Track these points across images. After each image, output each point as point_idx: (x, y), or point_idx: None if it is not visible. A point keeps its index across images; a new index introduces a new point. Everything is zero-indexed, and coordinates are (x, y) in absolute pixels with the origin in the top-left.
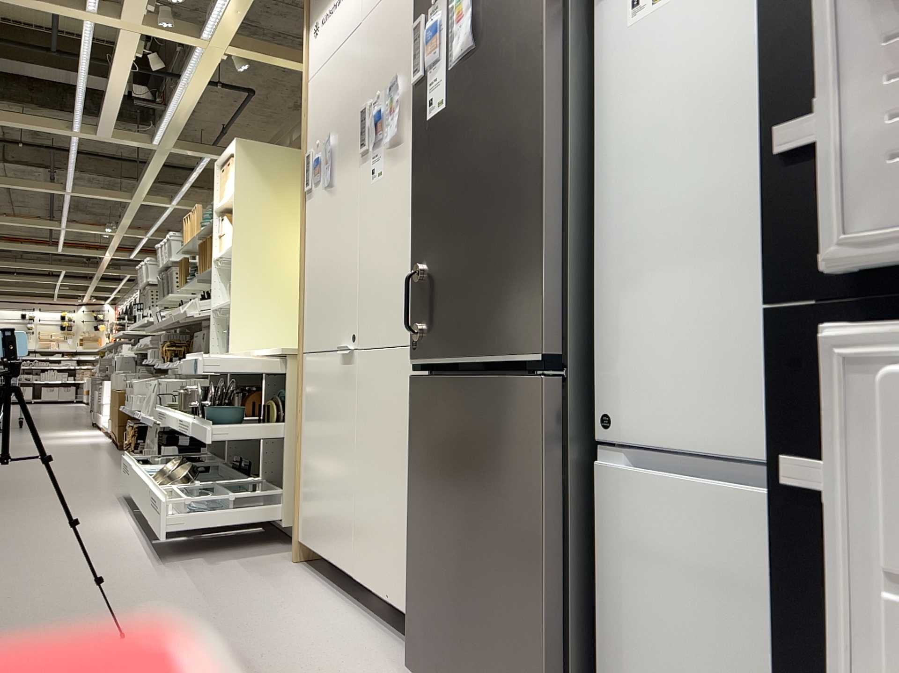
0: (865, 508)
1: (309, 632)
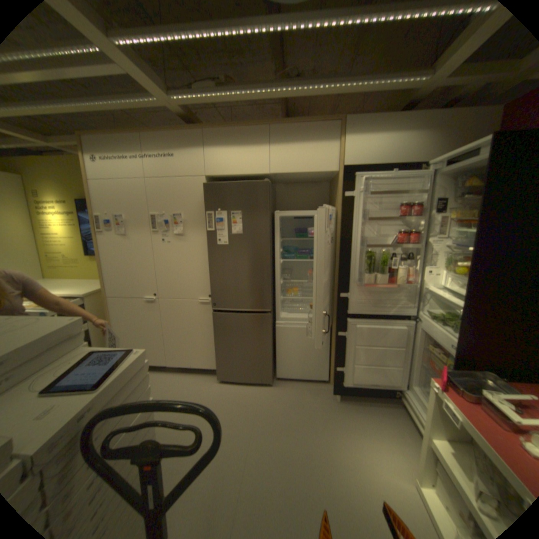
0: (348, 337)
1: (170, 387)
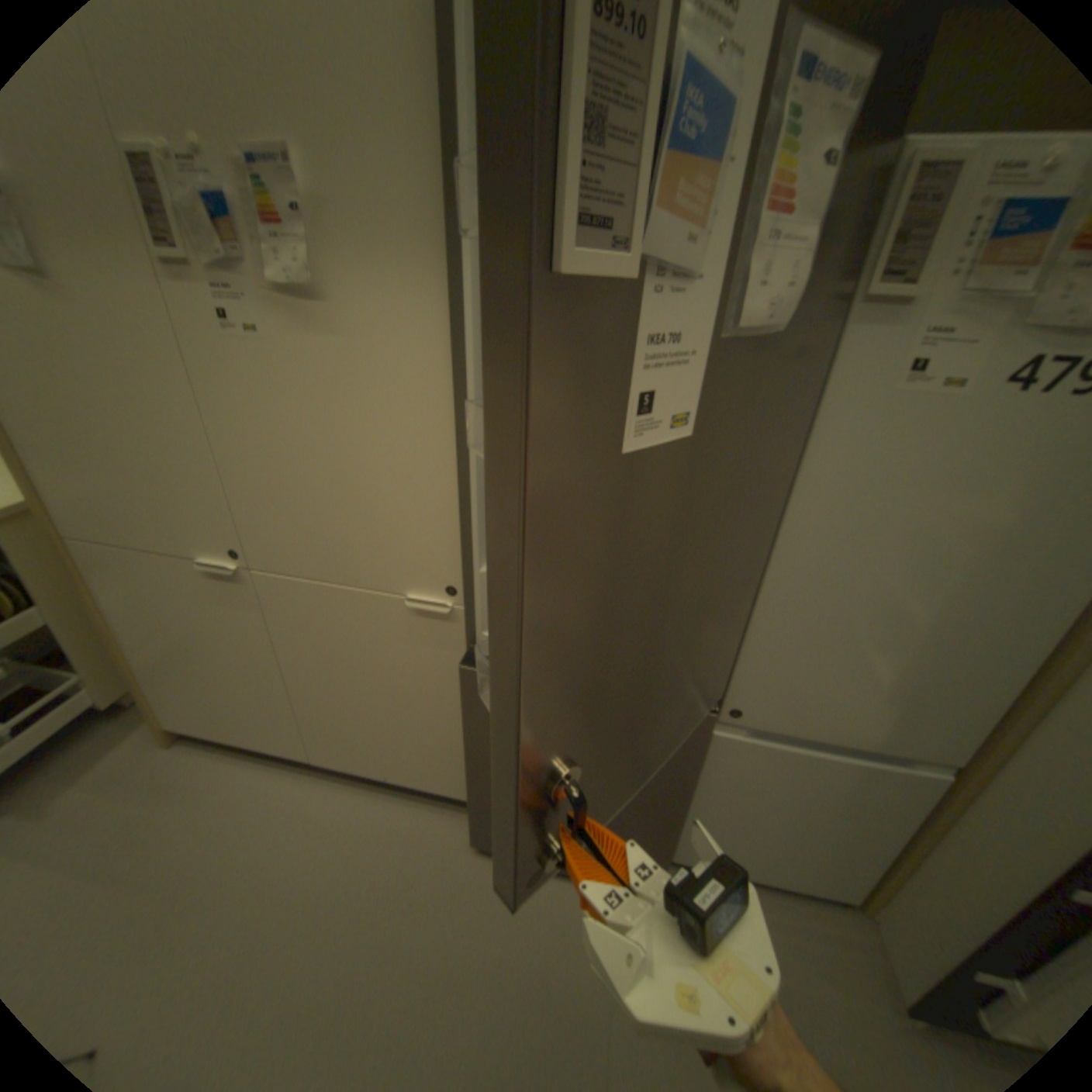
0: None
1: (316, 849)
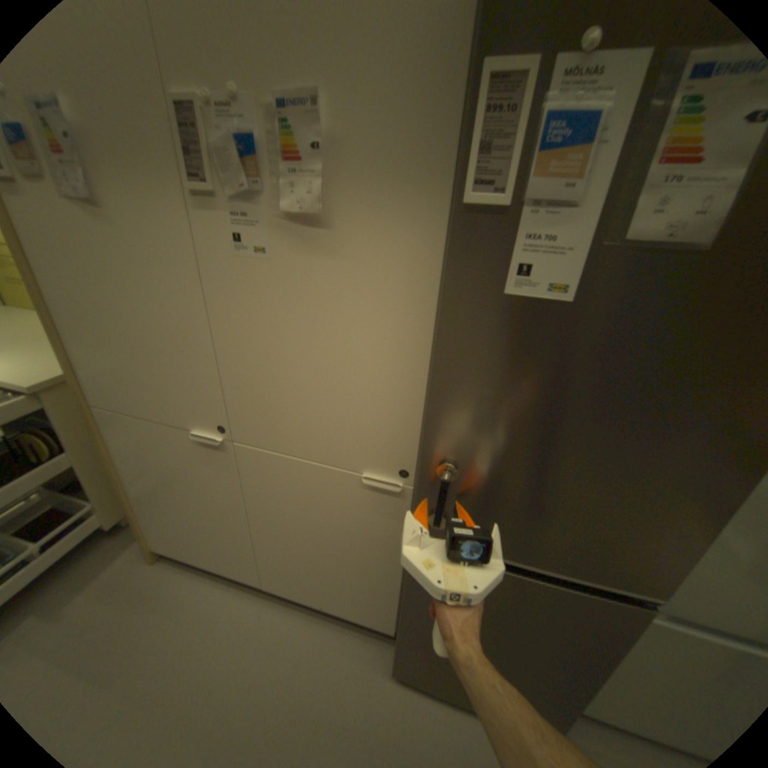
0: None
1: (265, 666)
